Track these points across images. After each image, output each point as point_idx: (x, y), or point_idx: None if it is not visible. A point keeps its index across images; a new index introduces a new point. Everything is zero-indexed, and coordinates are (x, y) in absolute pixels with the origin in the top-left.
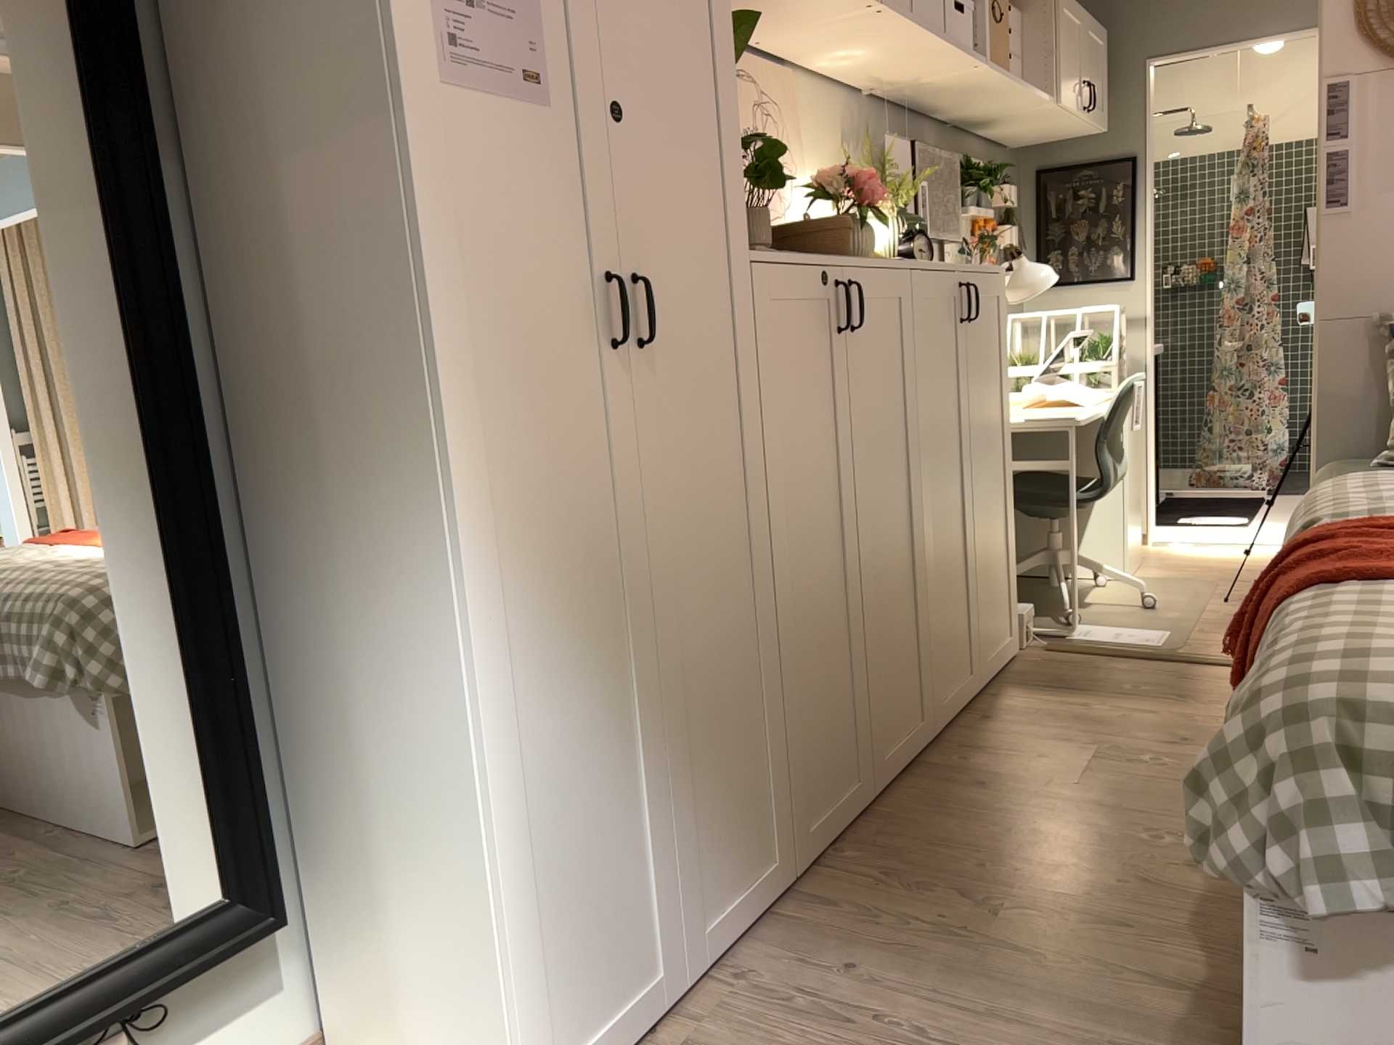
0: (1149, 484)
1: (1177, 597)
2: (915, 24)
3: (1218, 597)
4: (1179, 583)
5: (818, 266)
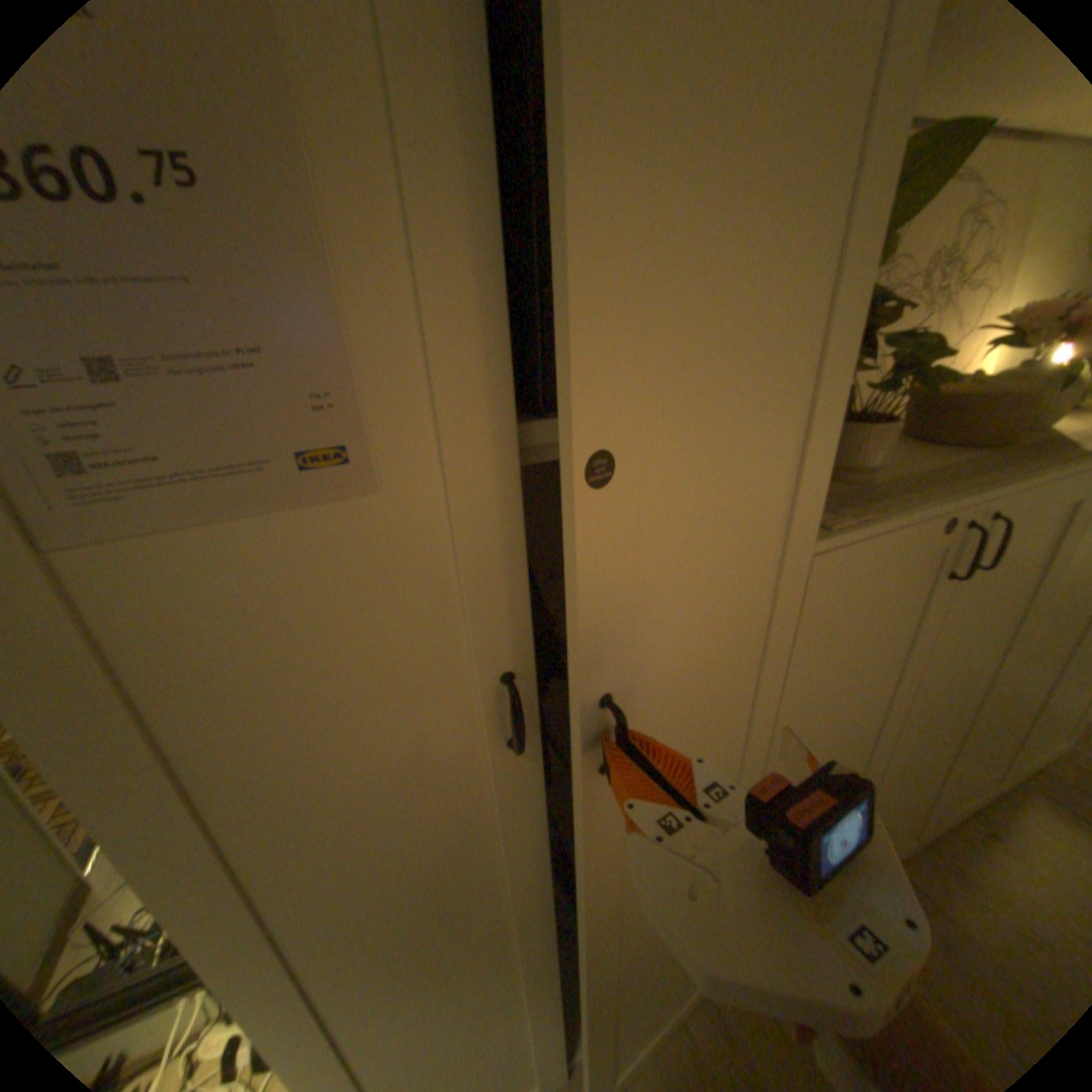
0: None
1: None
2: None
3: None
4: None
5: (952, 516)
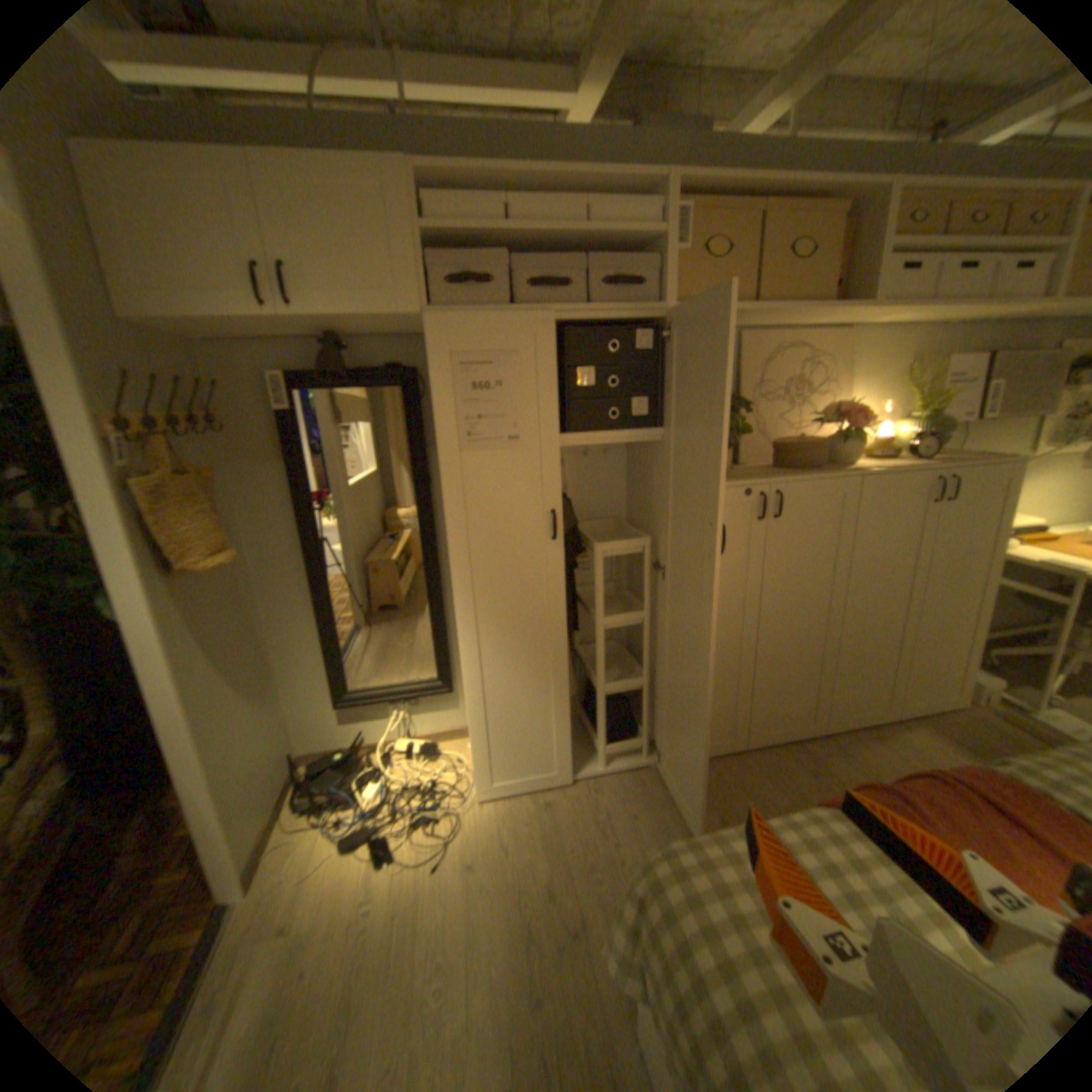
0: None
1: None
2: (936, 306)
3: None
4: None
5: (747, 488)
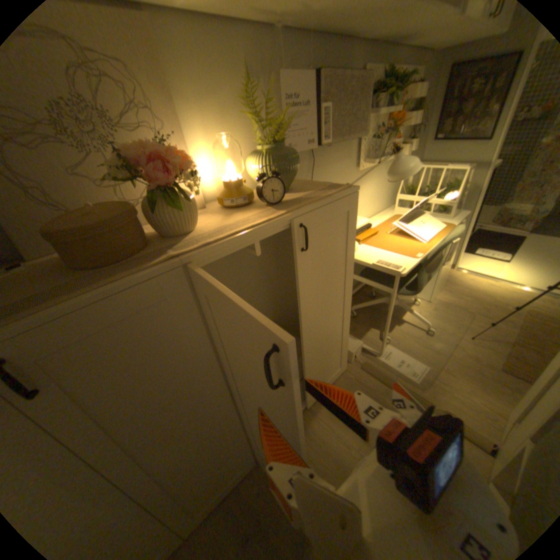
0: (466, 245)
1: (450, 331)
2: None
3: (472, 337)
4: (456, 315)
5: None
